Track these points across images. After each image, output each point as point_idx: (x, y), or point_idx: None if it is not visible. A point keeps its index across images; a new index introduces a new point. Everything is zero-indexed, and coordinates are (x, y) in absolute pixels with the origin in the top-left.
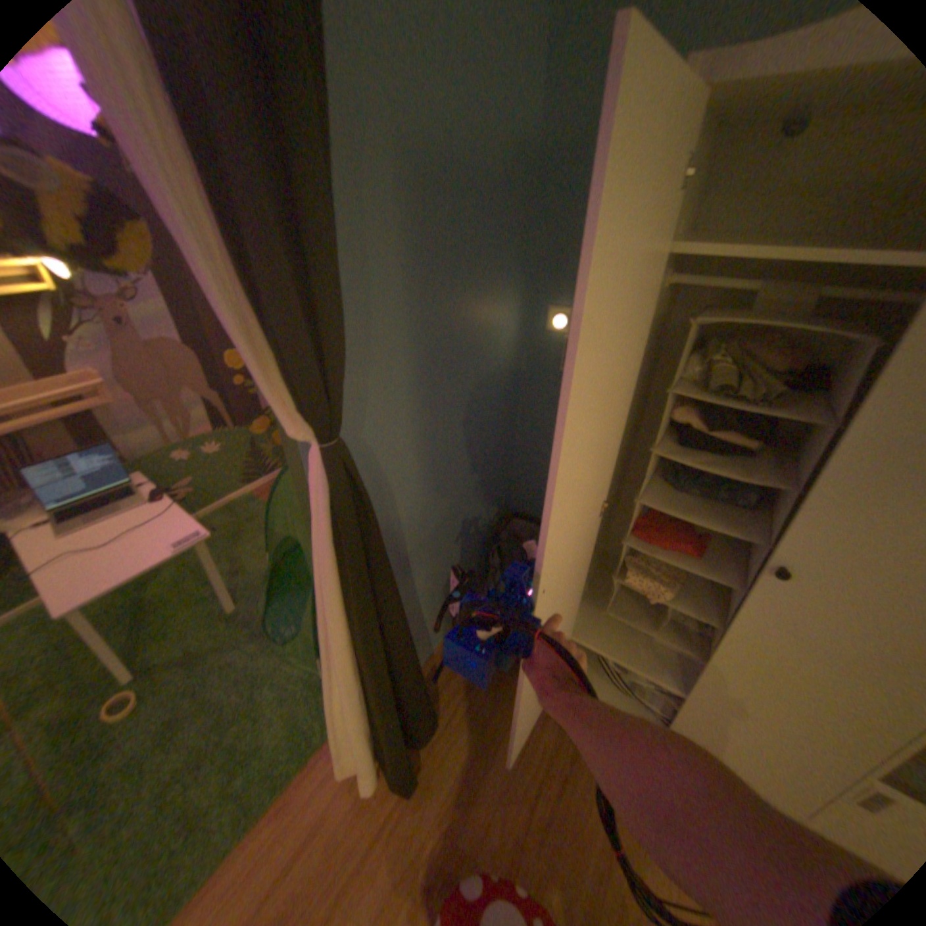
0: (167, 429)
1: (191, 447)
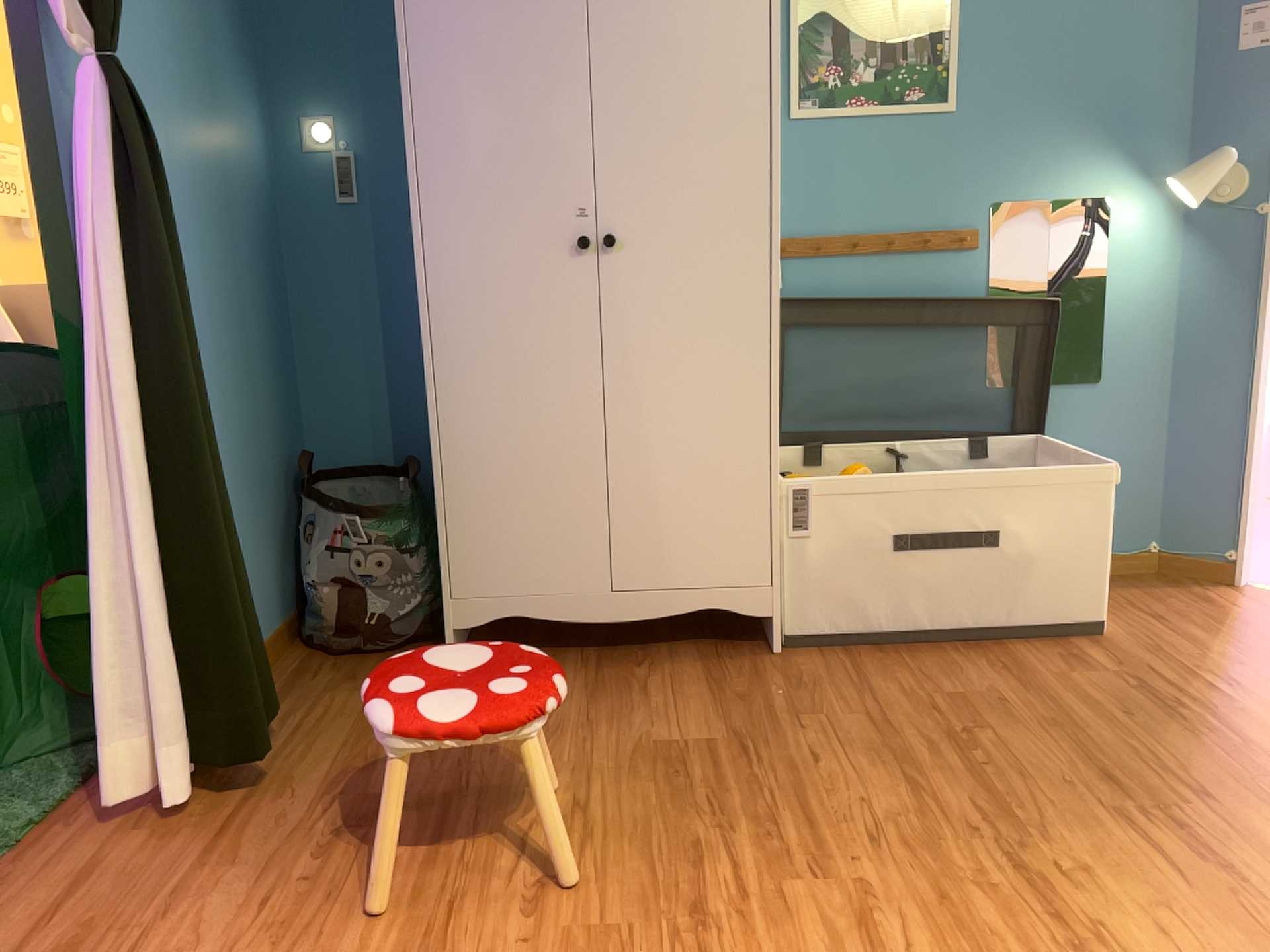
0: None
1: None
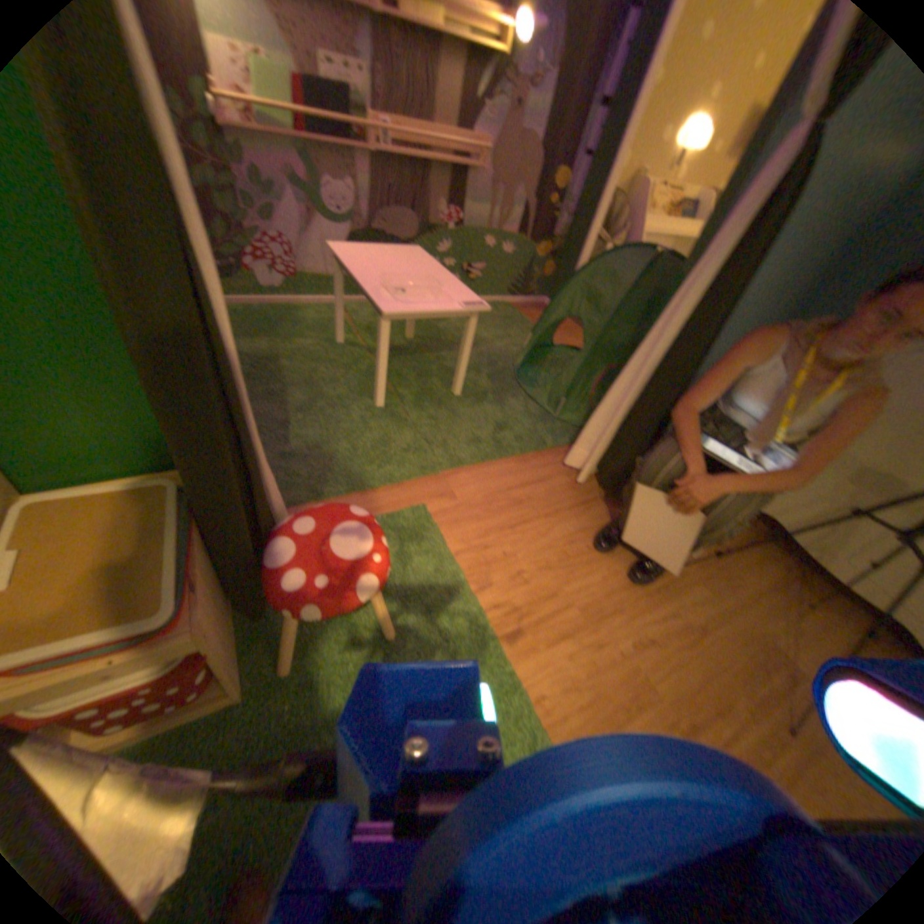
0: (493, 216)
1: (496, 241)
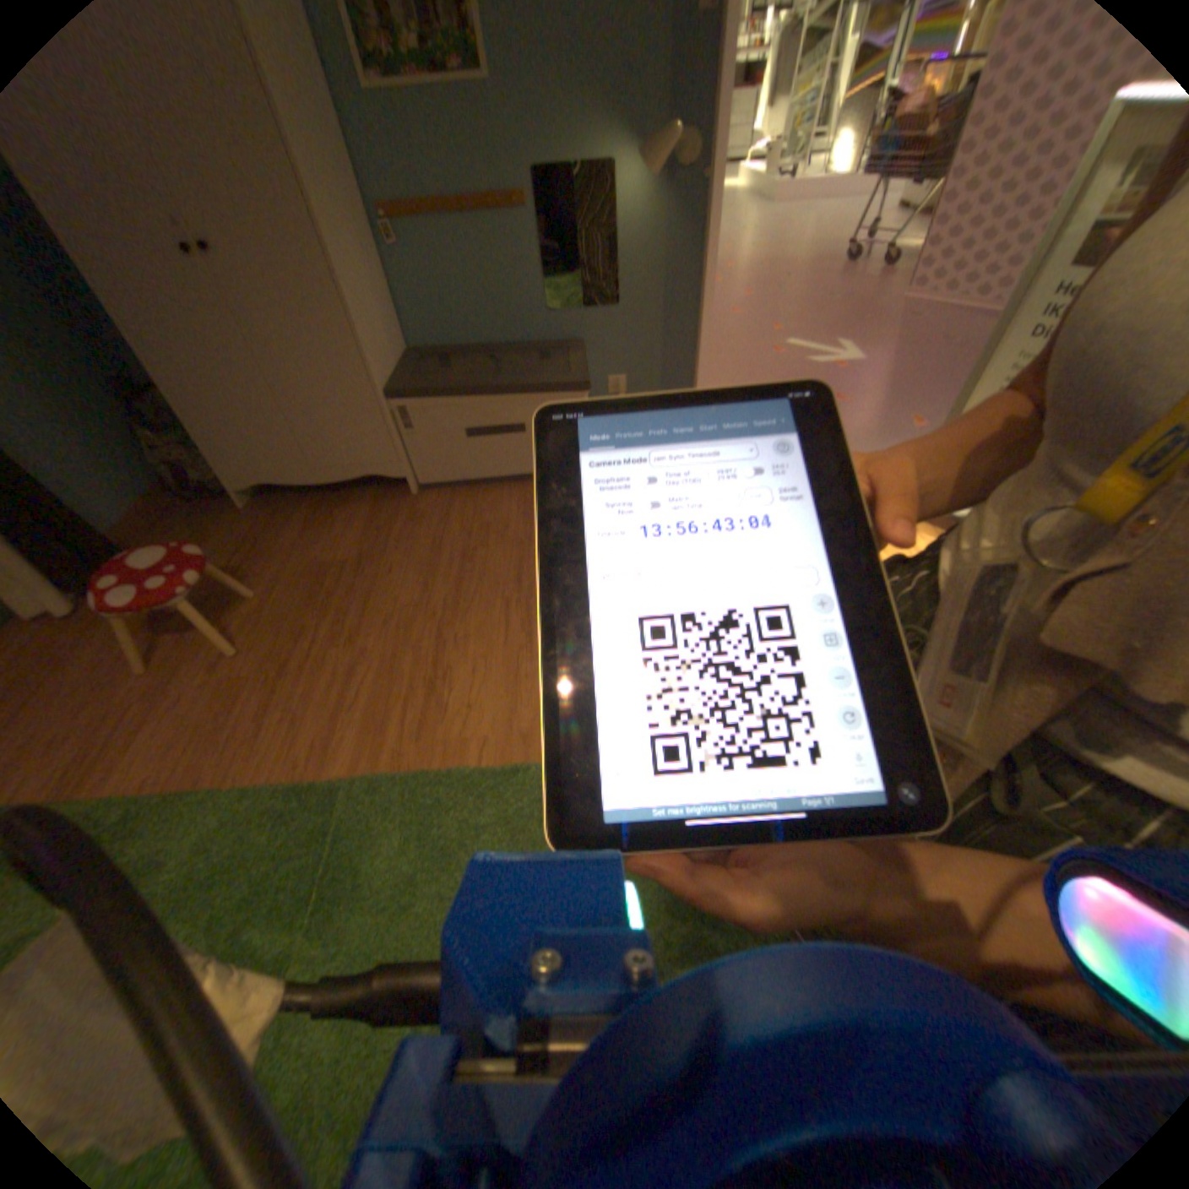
0: None
1: None
